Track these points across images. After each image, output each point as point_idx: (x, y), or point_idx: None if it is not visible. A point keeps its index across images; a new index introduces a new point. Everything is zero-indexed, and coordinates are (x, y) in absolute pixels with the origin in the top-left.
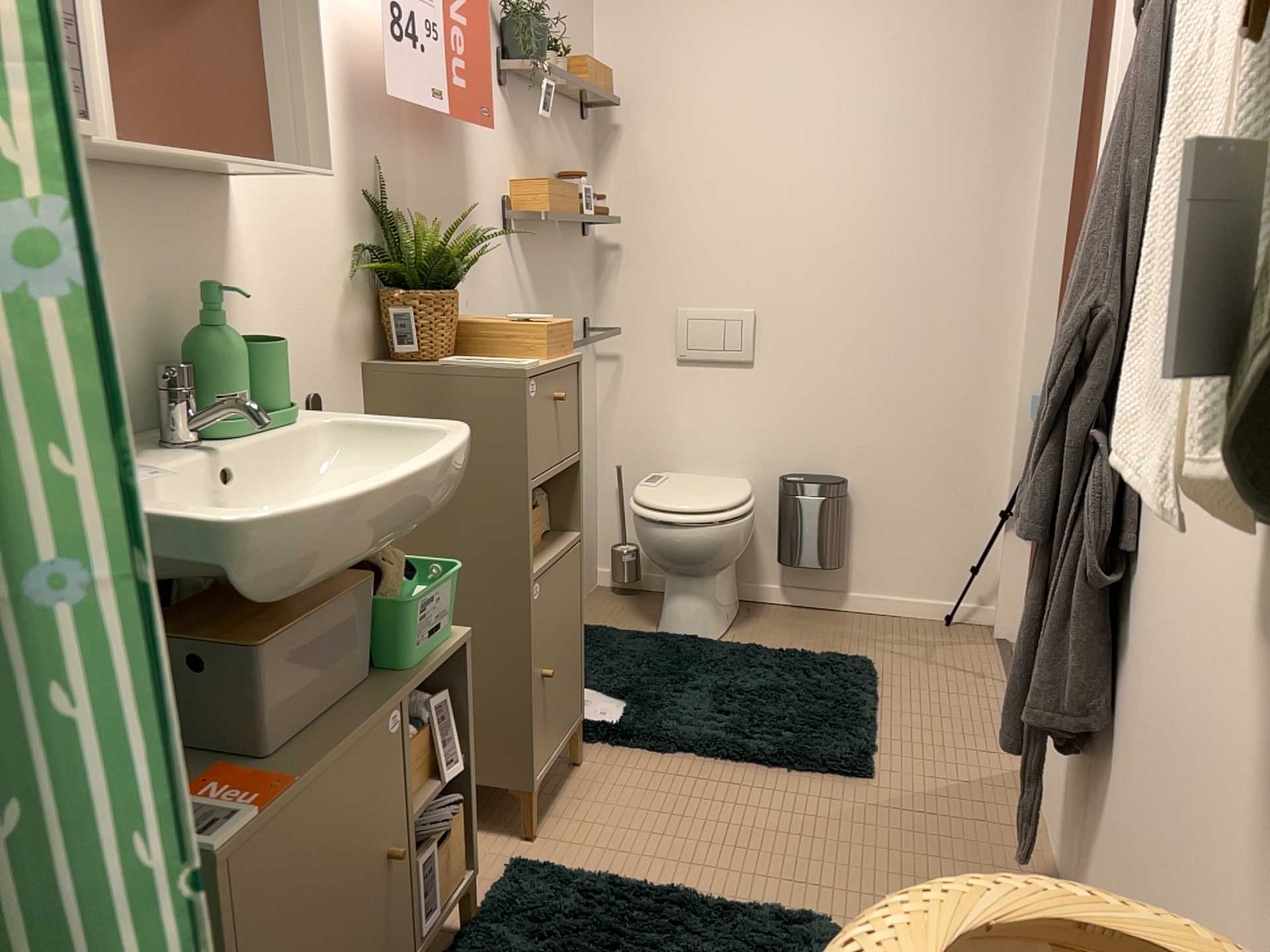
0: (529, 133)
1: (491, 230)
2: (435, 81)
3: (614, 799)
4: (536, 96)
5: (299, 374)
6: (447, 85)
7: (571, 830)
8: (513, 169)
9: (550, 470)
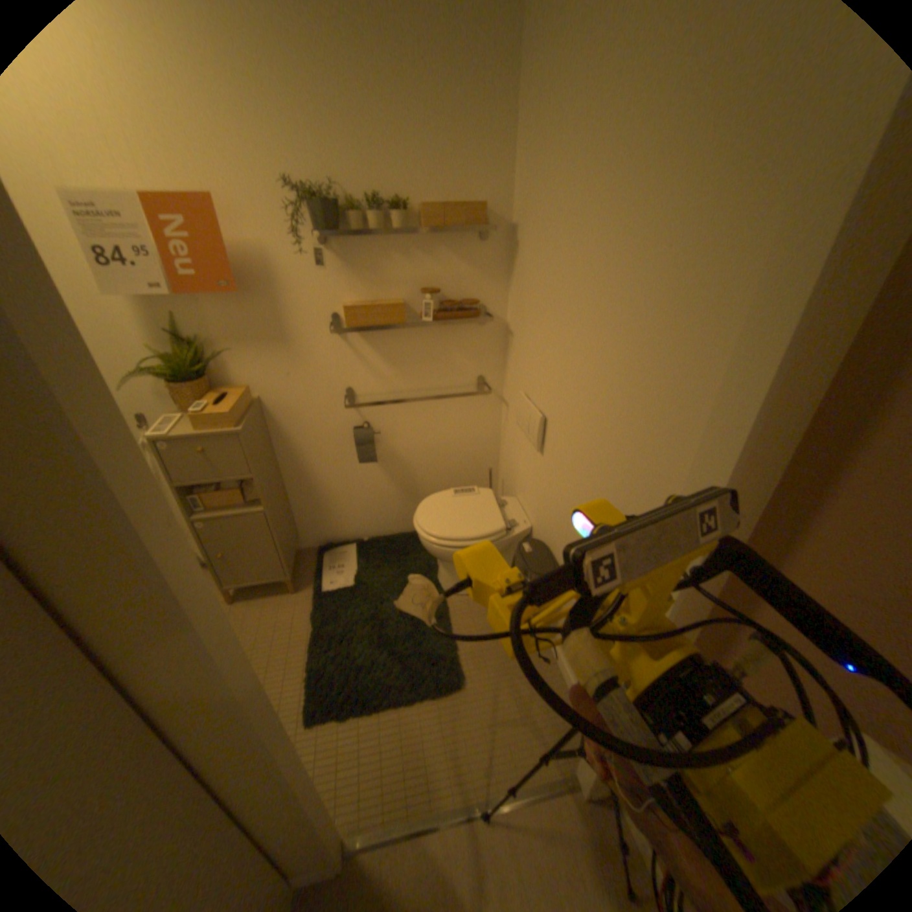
0: (371, 266)
1: (314, 334)
2: (148, 277)
3: (264, 618)
4: (384, 237)
5: (125, 406)
6: (164, 276)
7: (238, 613)
8: (344, 294)
9: (201, 481)
